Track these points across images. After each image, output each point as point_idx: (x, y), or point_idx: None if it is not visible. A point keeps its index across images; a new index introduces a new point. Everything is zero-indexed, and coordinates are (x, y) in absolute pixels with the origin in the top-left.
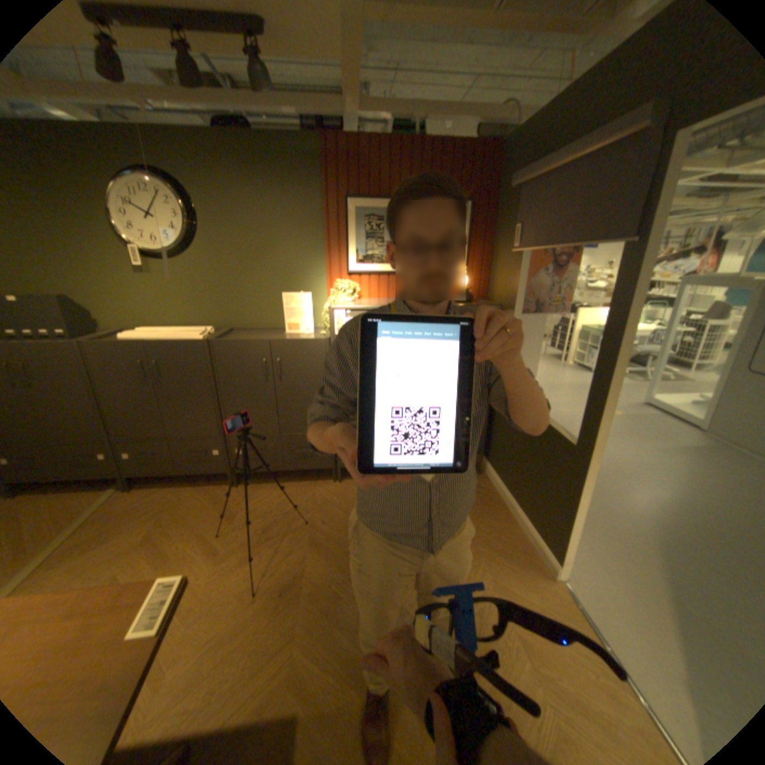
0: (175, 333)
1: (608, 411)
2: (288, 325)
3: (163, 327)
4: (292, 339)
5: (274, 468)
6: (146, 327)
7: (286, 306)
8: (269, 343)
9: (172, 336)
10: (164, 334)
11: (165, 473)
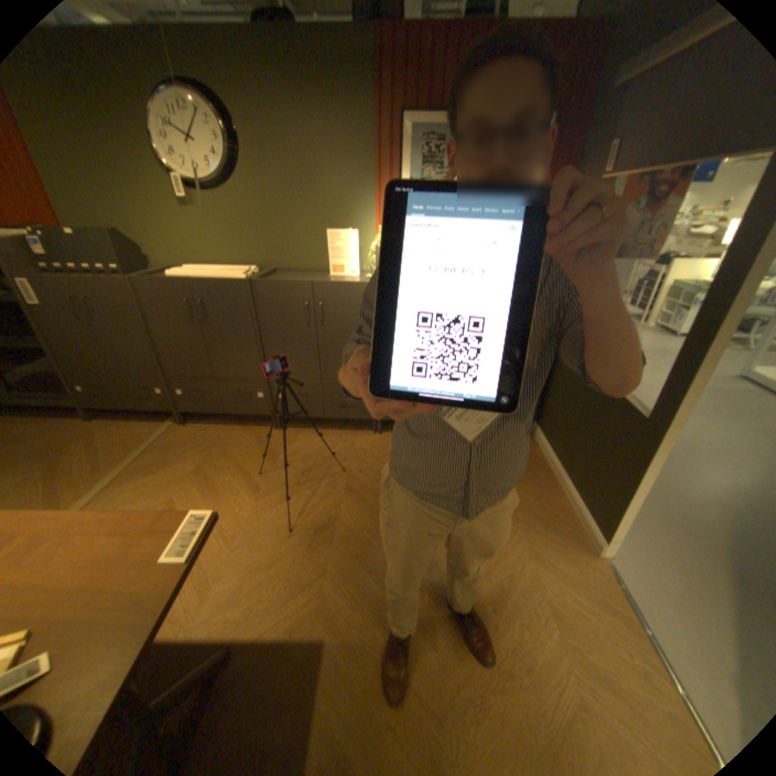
0: (219, 272)
1: (700, 380)
2: (333, 267)
3: (209, 265)
4: (335, 282)
5: (315, 415)
6: (193, 265)
7: (331, 244)
8: (311, 285)
9: (216, 275)
10: (208, 273)
11: (215, 411)
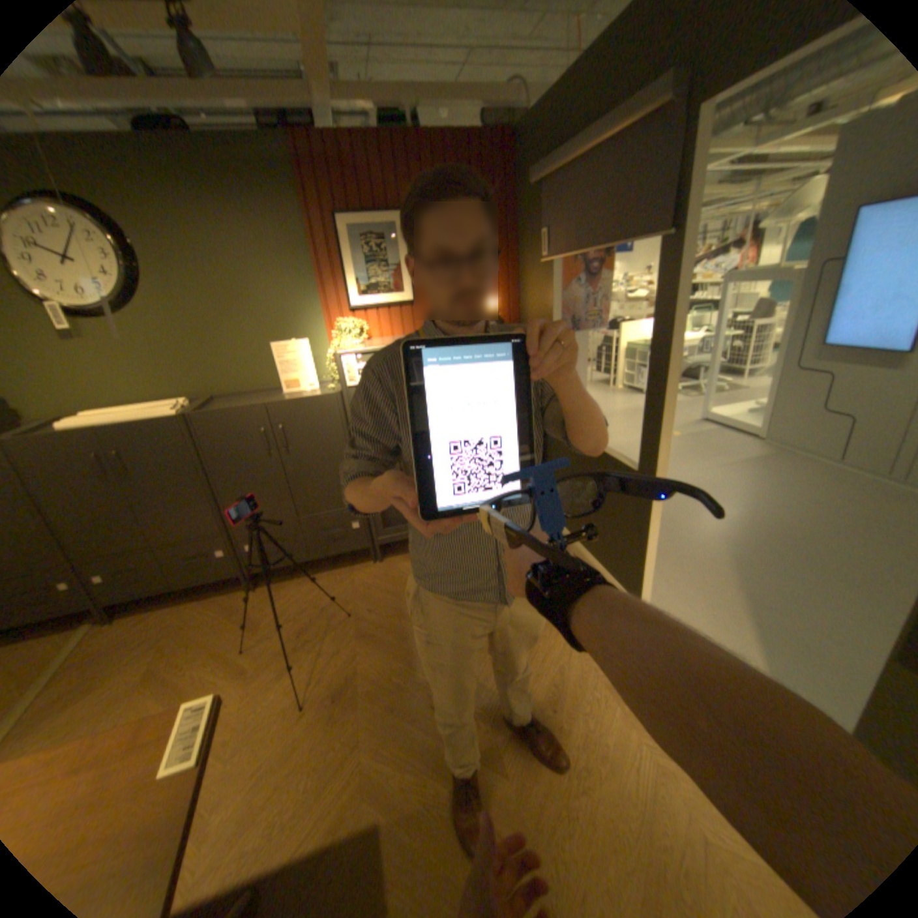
0: (136, 412)
1: (666, 427)
2: (286, 383)
3: (116, 406)
4: (294, 398)
5: (297, 560)
6: (93, 410)
7: (279, 358)
8: (265, 407)
9: (133, 416)
10: (121, 415)
11: (156, 590)
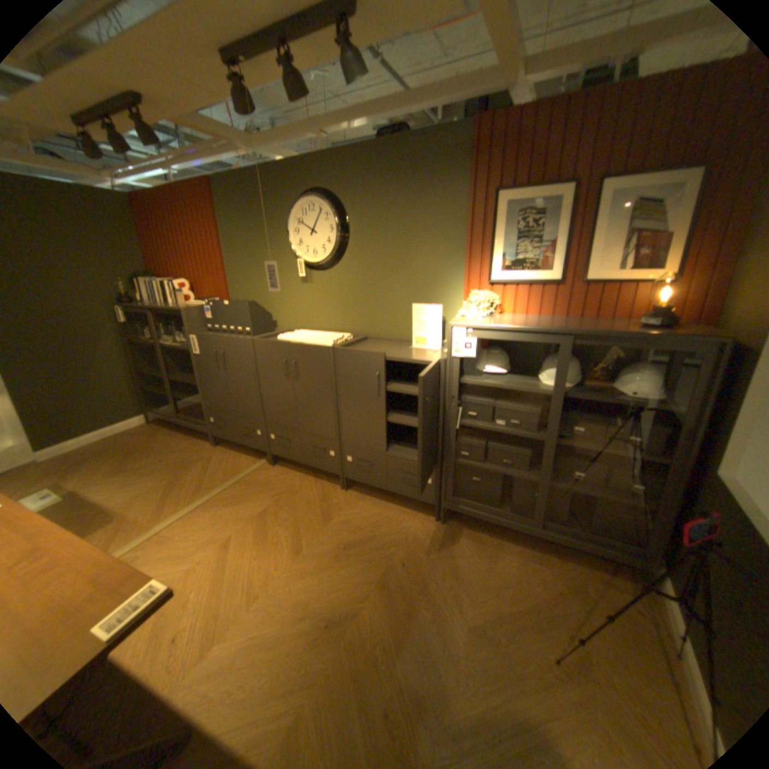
0: (316, 338)
1: None
2: (415, 339)
3: (316, 330)
4: (406, 355)
5: (377, 485)
6: (305, 329)
7: (415, 317)
8: (383, 356)
9: (310, 340)
10: (307, 338)
11: (295, 459)
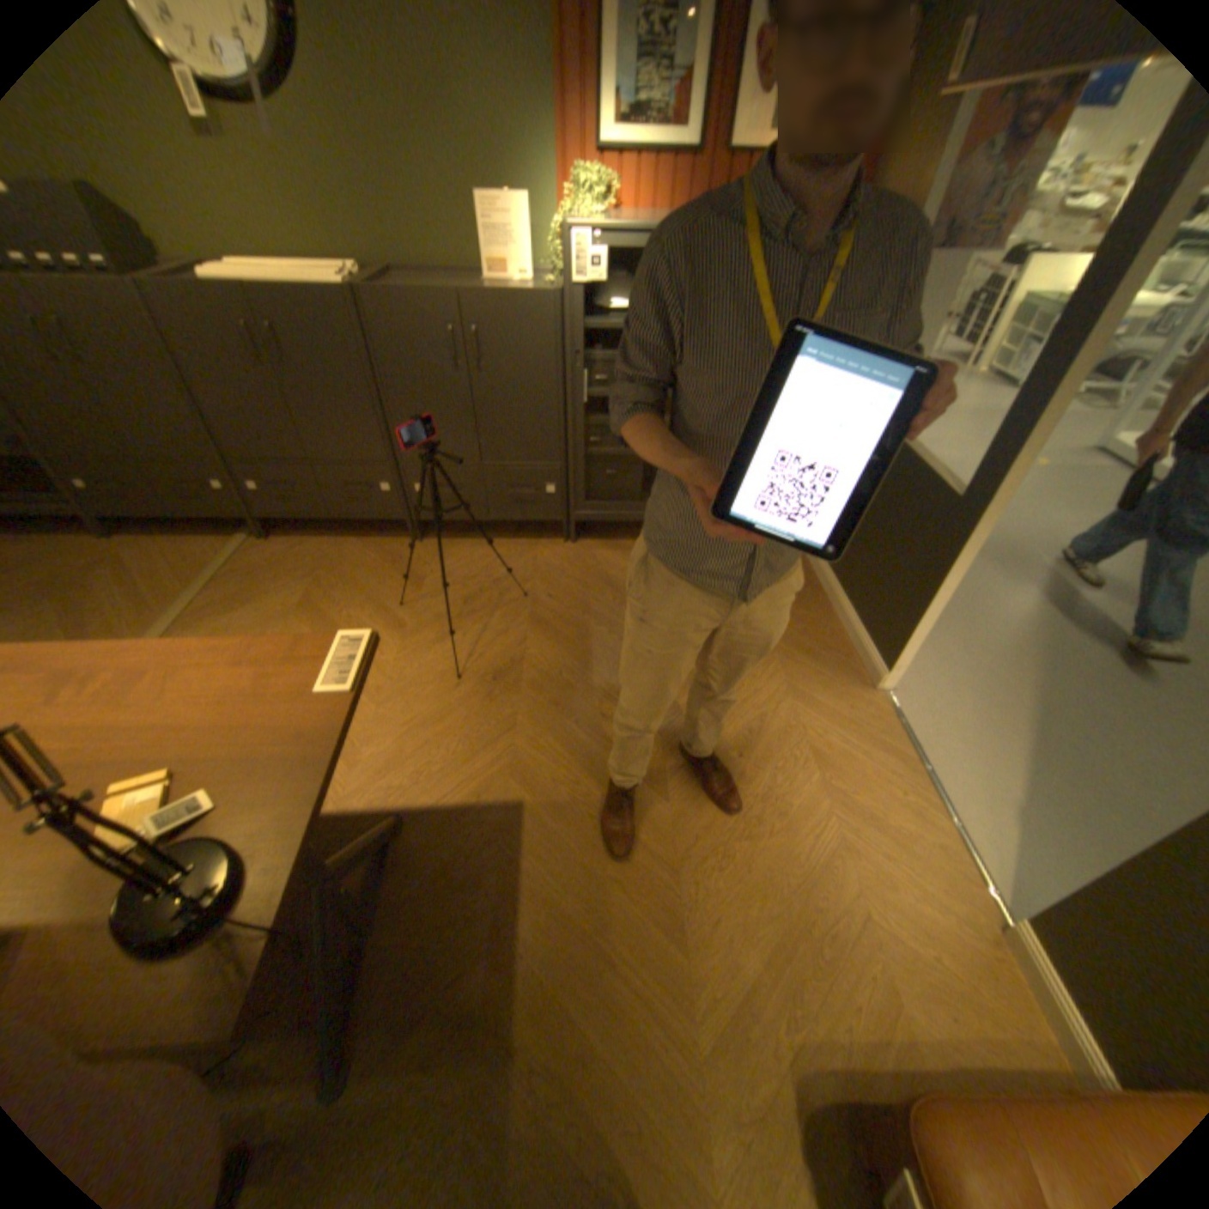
0: (294, 270)
1: (1039, 435)
2: (489, 262)
3: (270, 258)
4: (497, 288)
5: (475, 516)
6: (242, 258)
7: (484, 219)
8: (458, 293)
9: (290, 275)
10: (275, 272)
11: (316, 514)
